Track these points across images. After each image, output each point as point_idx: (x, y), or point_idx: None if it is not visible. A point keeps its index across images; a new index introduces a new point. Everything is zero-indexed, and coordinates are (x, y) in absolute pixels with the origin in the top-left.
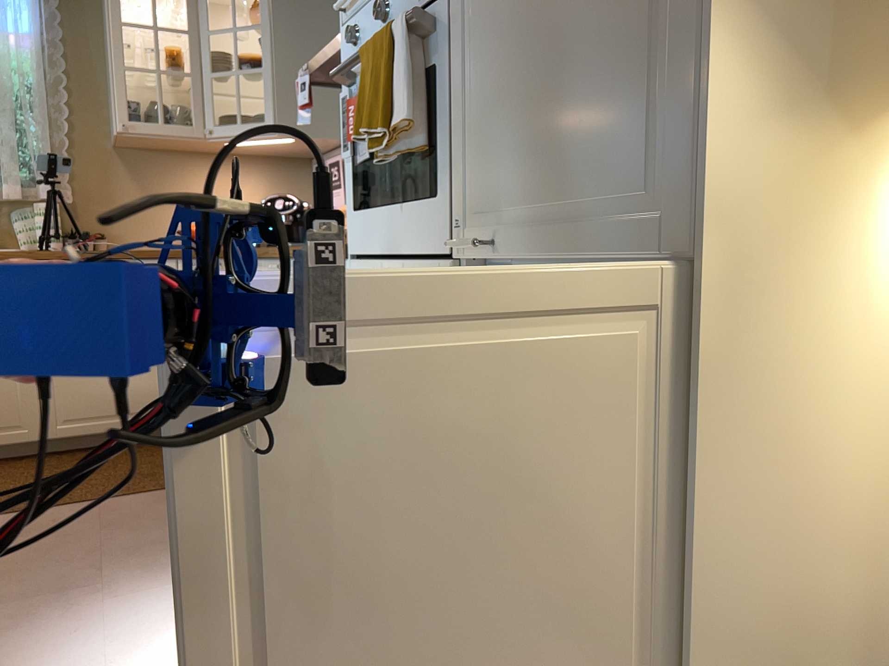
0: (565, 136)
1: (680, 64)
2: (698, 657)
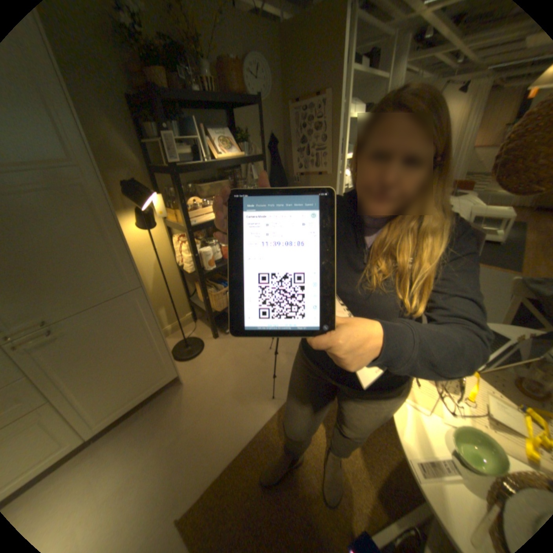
0: (69, 280)
1: (113, 255)
2: (162, 346)
